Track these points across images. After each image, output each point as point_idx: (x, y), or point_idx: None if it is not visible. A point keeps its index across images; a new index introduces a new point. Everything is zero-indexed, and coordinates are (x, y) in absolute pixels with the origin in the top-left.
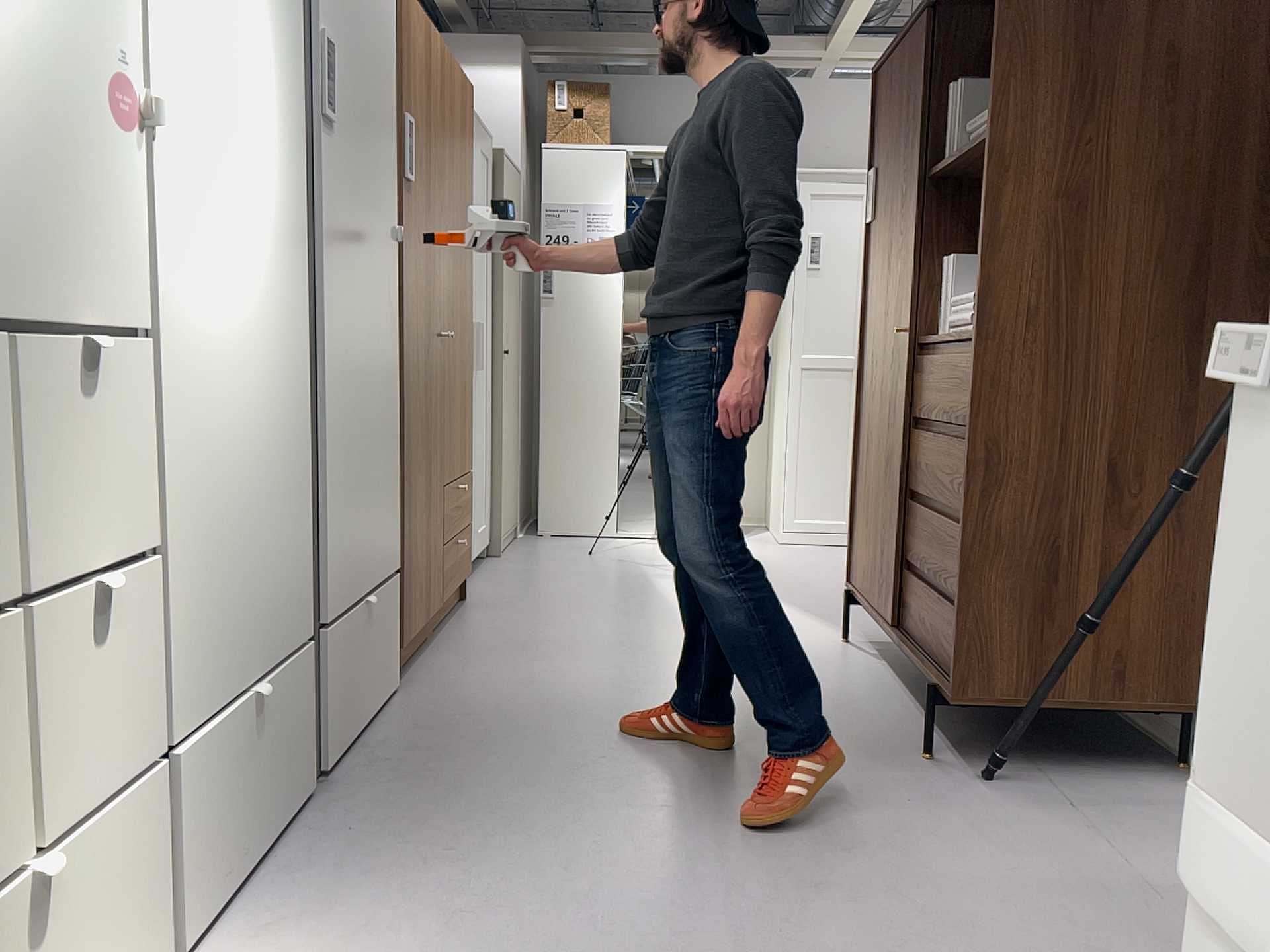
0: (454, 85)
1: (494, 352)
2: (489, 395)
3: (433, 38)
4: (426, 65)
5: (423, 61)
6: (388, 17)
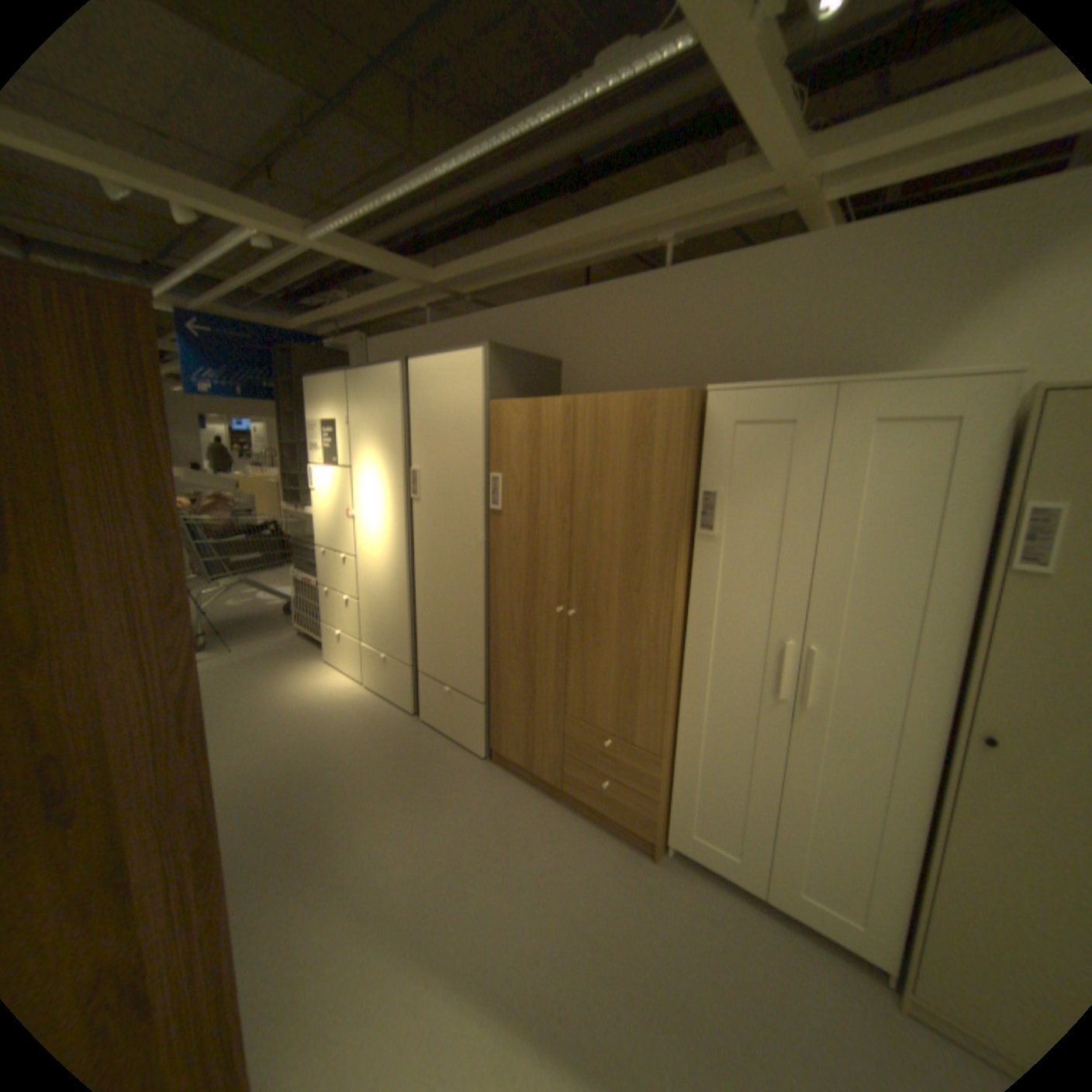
0: (605, 418)
1: (960, 726)
2: (921, 779)
3: (544, 408)
4: (531, 432)
5: (525, 432)
6: (472, 433)
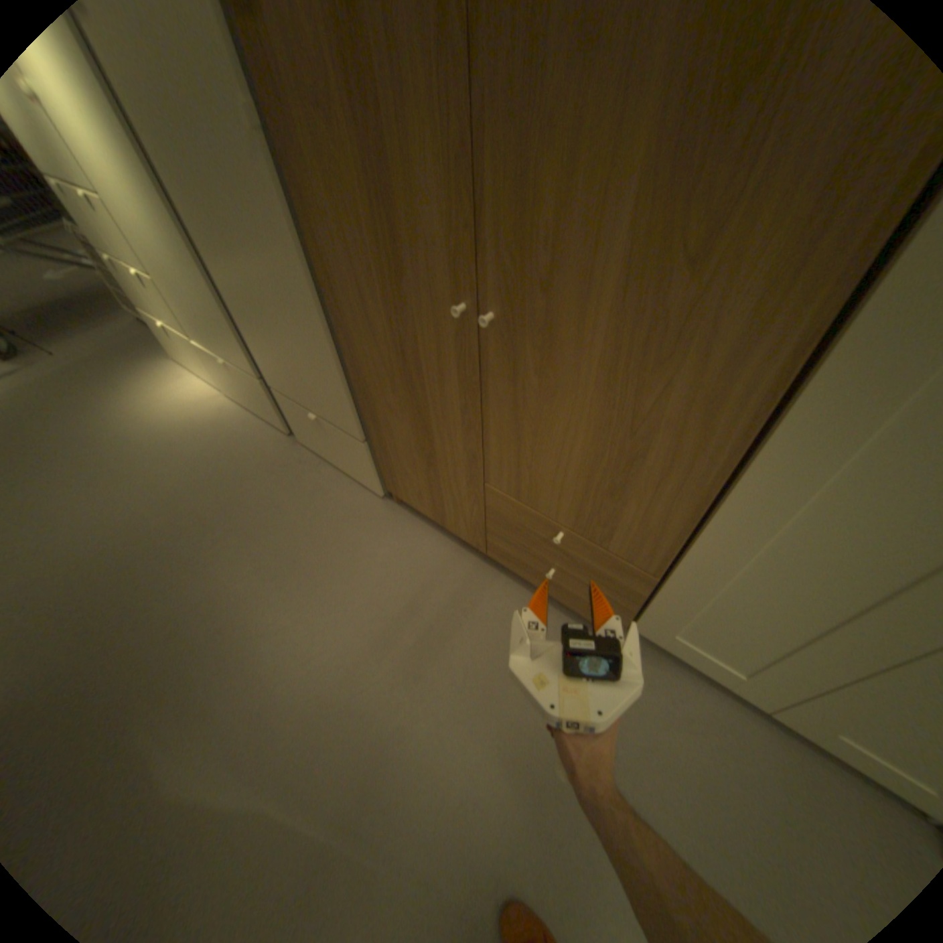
0: None
1: None
2: None
3: None
4: None
5: None
6: None
